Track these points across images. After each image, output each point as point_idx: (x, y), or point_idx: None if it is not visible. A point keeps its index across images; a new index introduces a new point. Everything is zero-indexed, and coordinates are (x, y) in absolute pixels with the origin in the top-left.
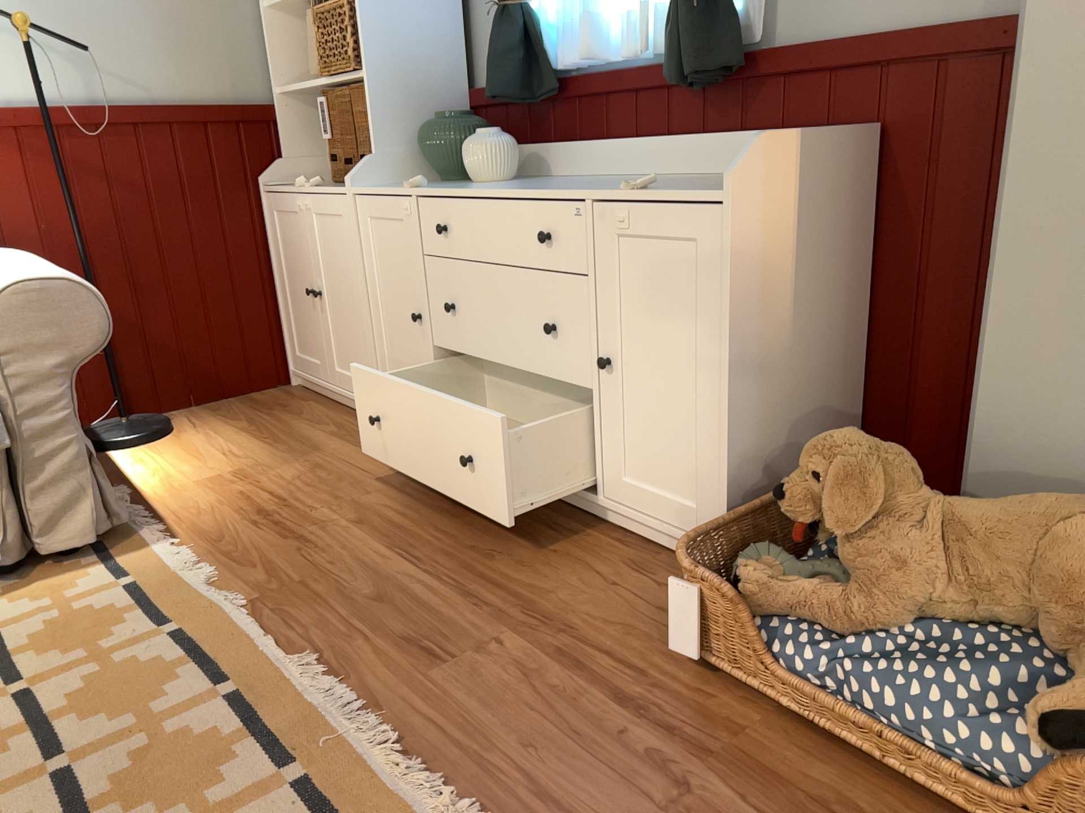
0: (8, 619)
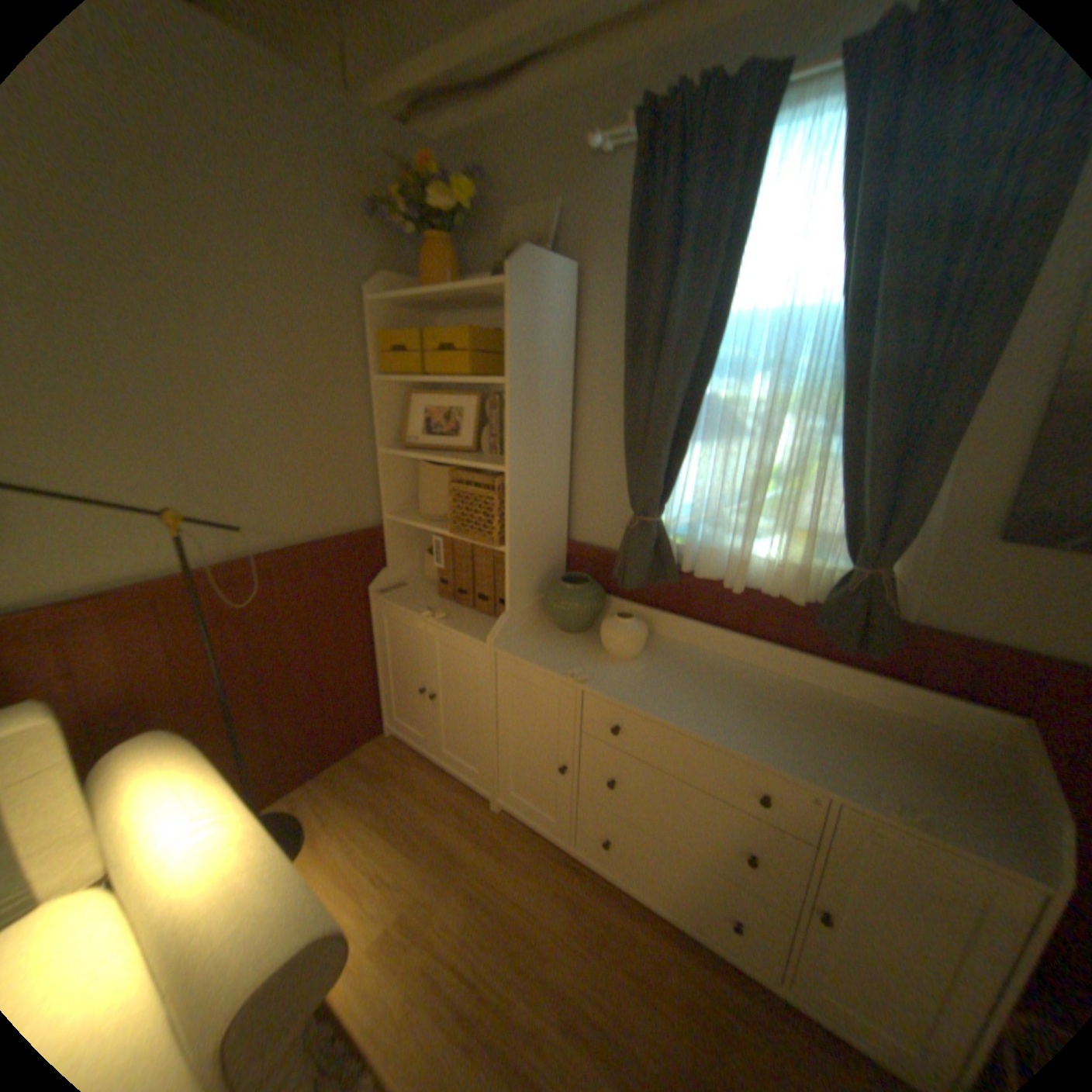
0: None
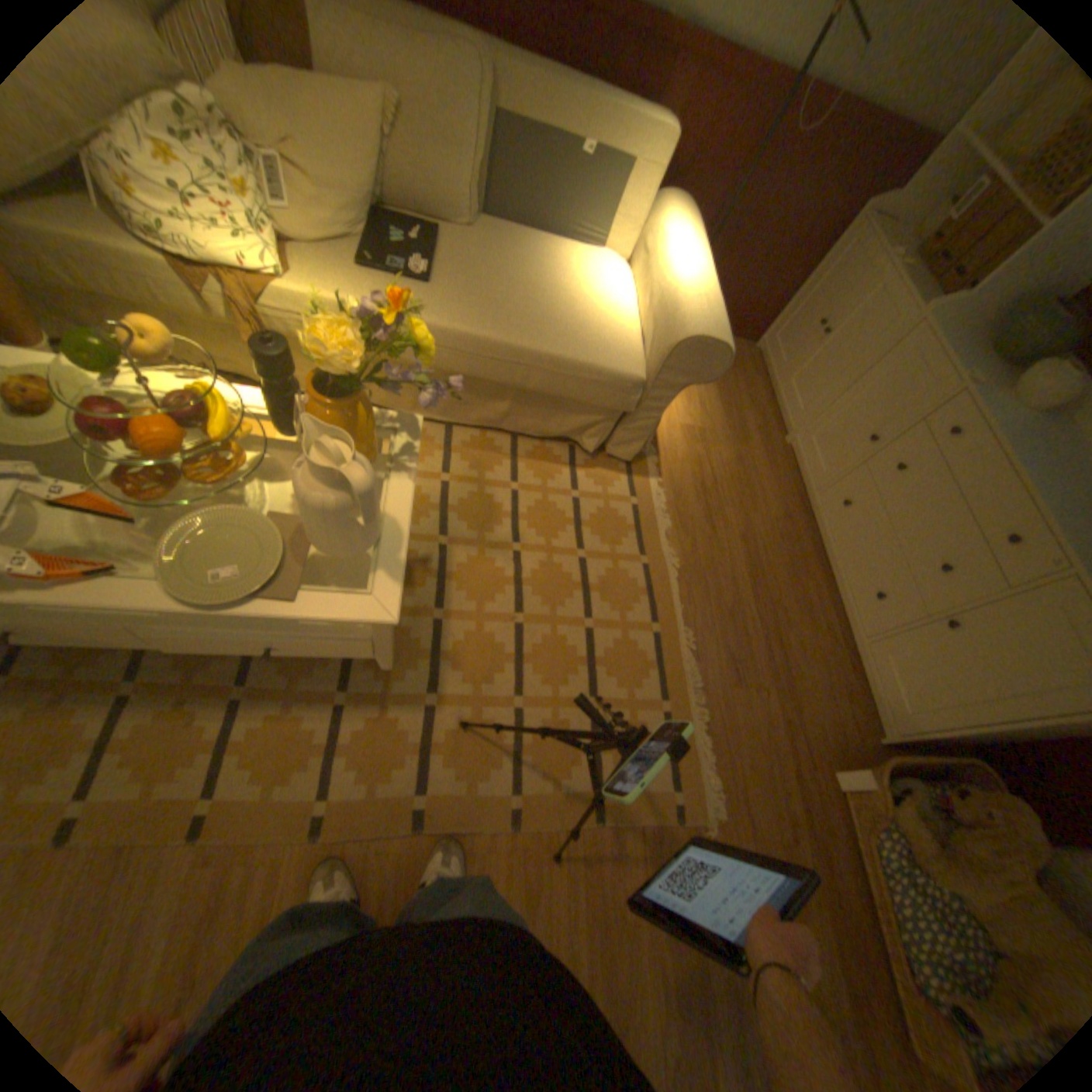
0: (582, 493)
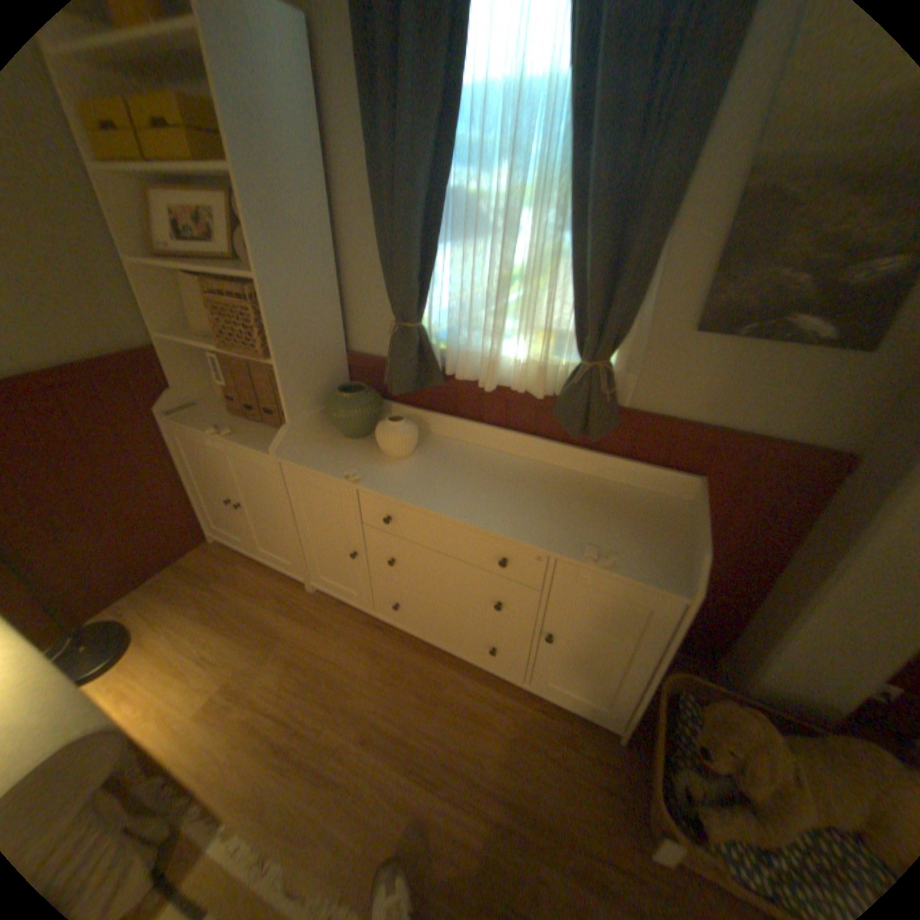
0: None
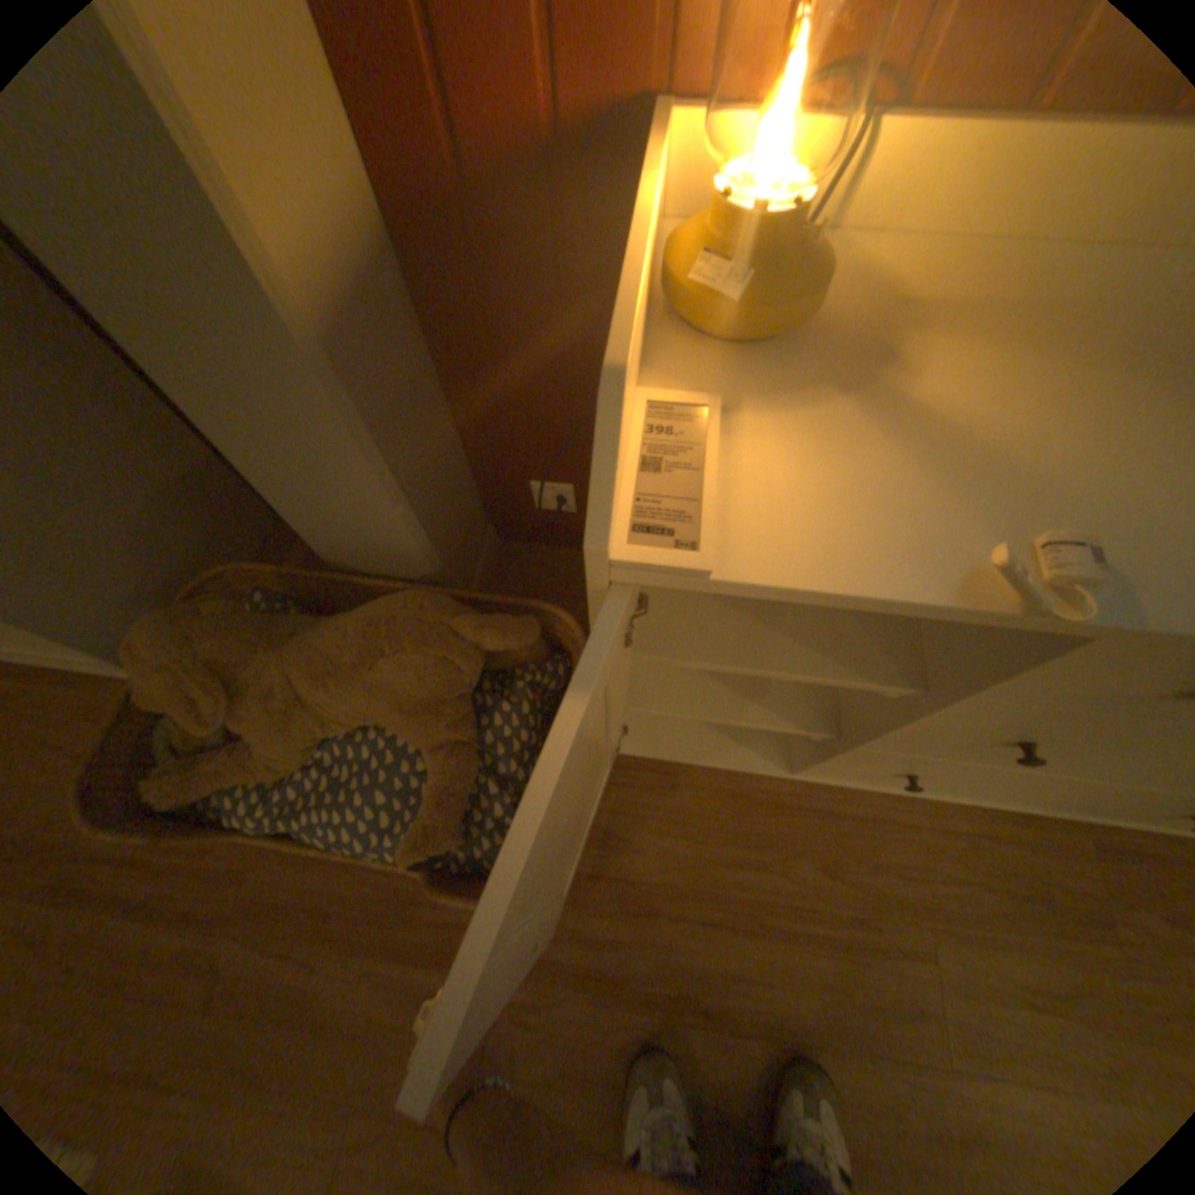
0: None
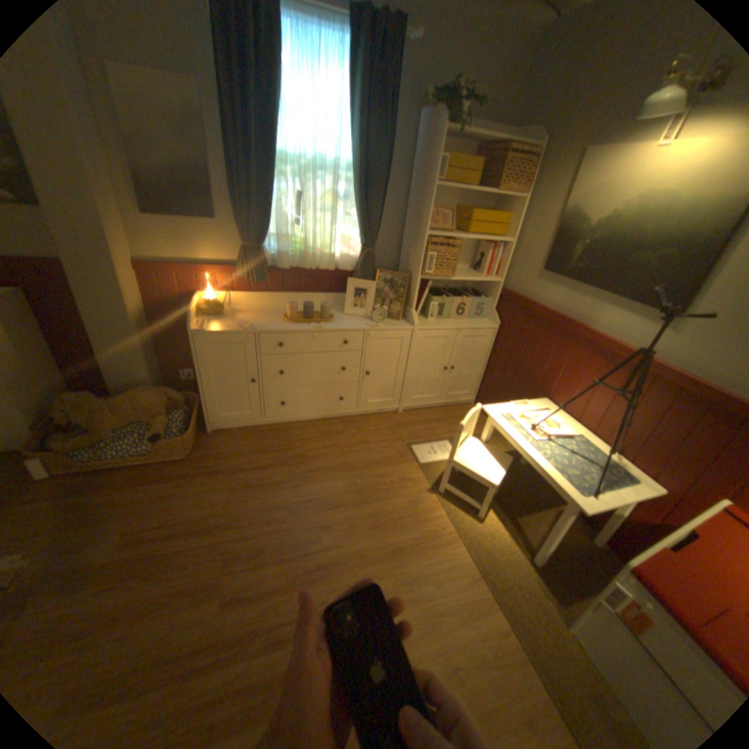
0: None
